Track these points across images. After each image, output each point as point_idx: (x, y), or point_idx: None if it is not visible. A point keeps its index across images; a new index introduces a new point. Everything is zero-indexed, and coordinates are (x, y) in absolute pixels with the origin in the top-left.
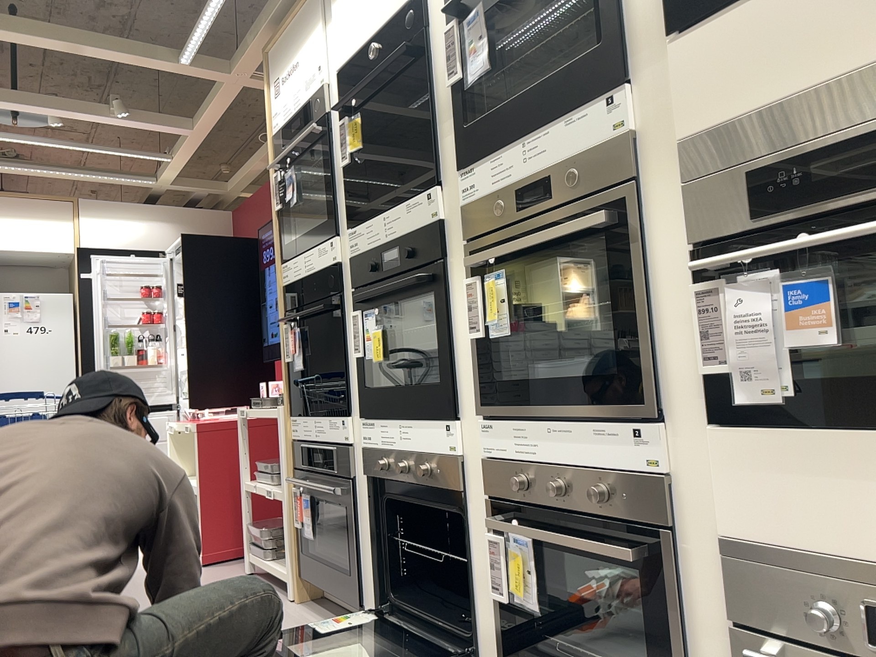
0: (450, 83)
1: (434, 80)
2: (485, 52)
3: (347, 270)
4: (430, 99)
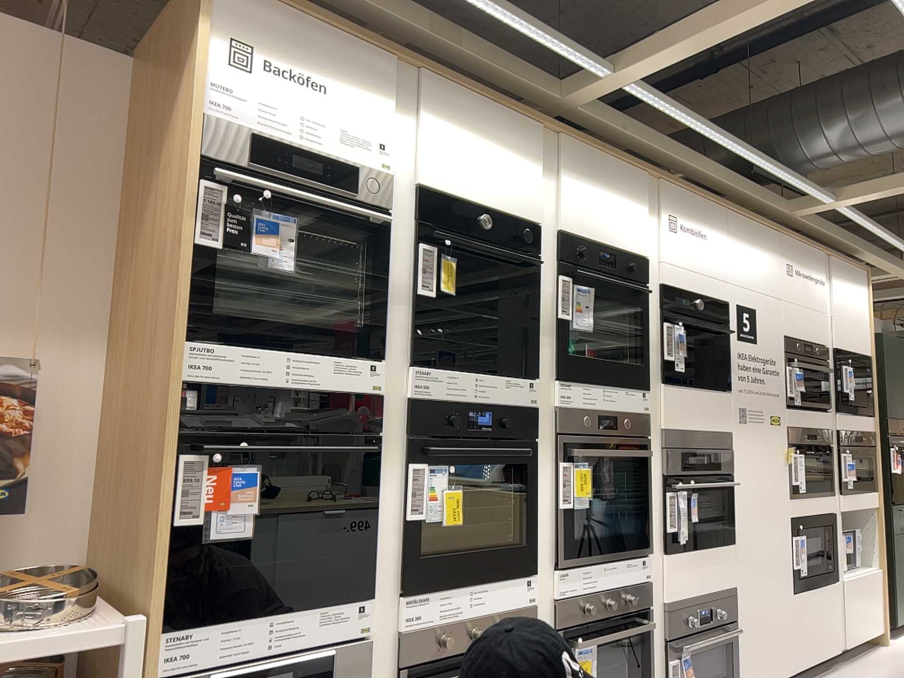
0: (553, 315)
1: (536, 300)
2: (586, 320)
3: (397, 407)
4: (532, 311)
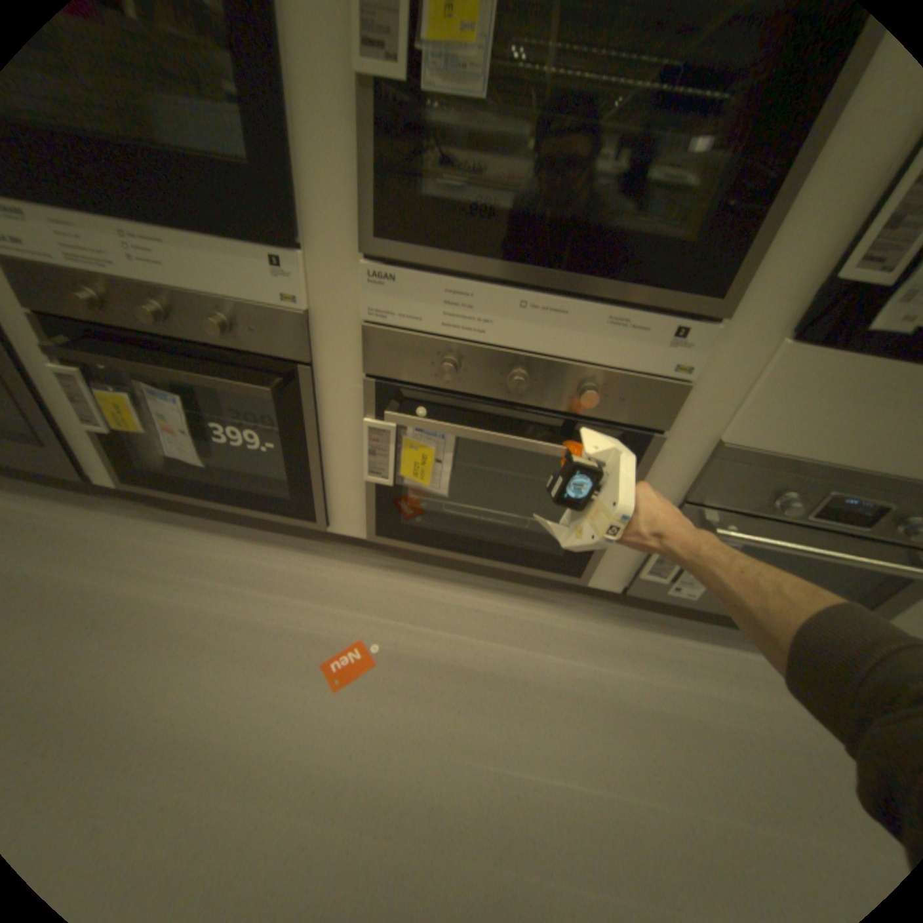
0: None
1: None
2: None
3: None
4: None
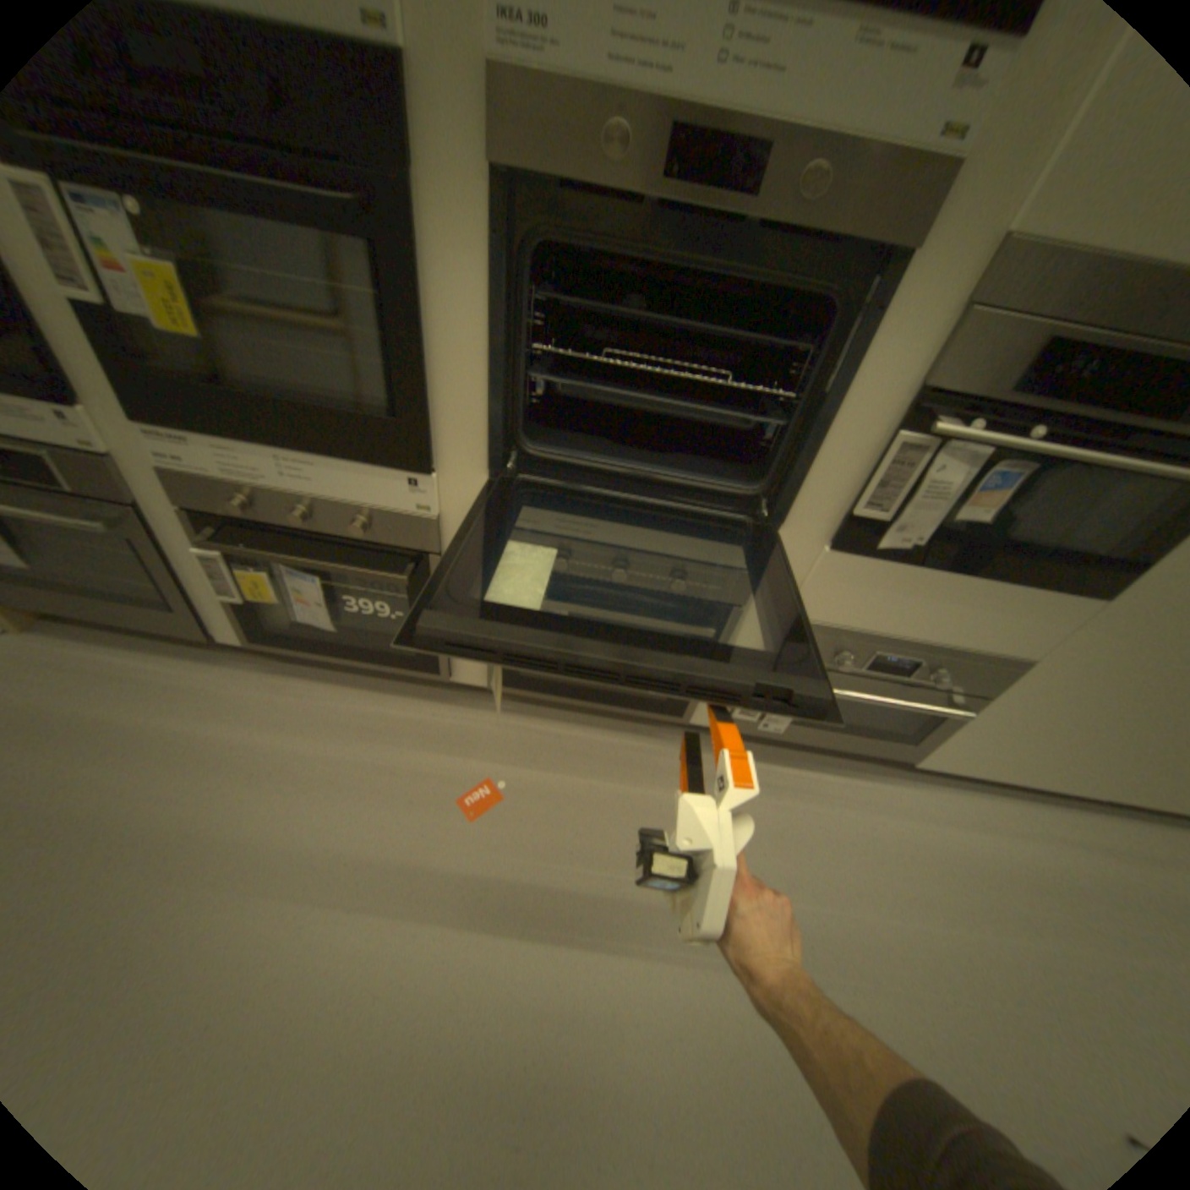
0: None
1: None
2: None
3: None
4: None
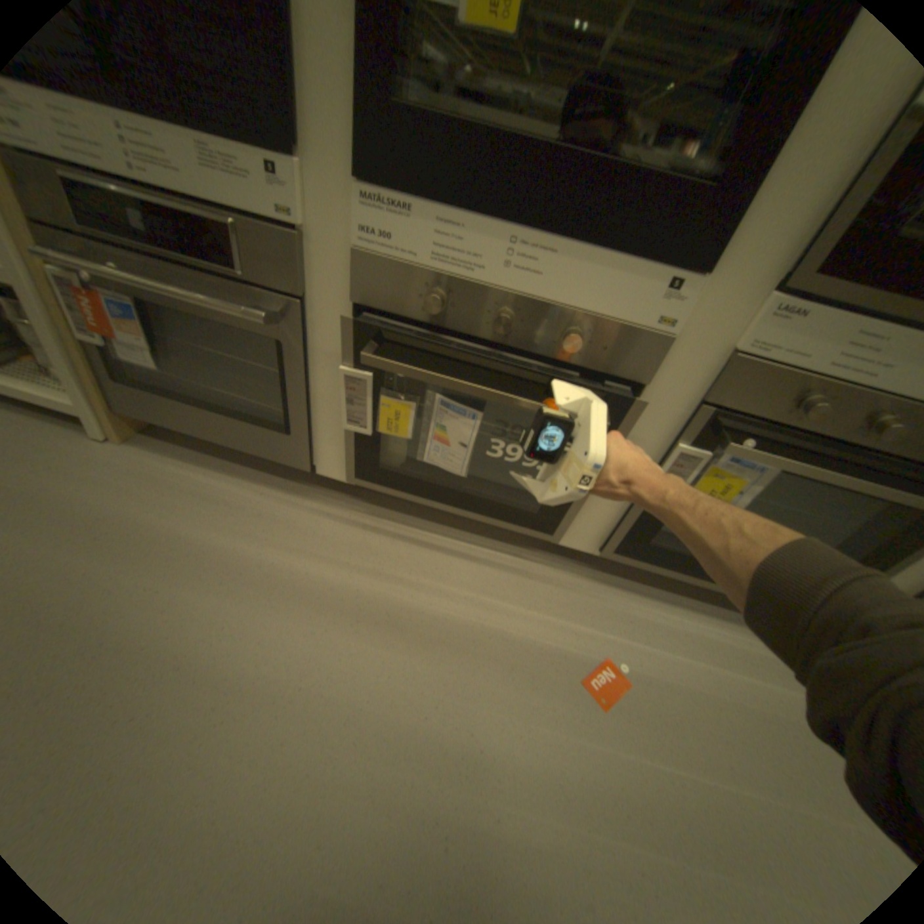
0: None
1: None
2: None
3: None
4: None
